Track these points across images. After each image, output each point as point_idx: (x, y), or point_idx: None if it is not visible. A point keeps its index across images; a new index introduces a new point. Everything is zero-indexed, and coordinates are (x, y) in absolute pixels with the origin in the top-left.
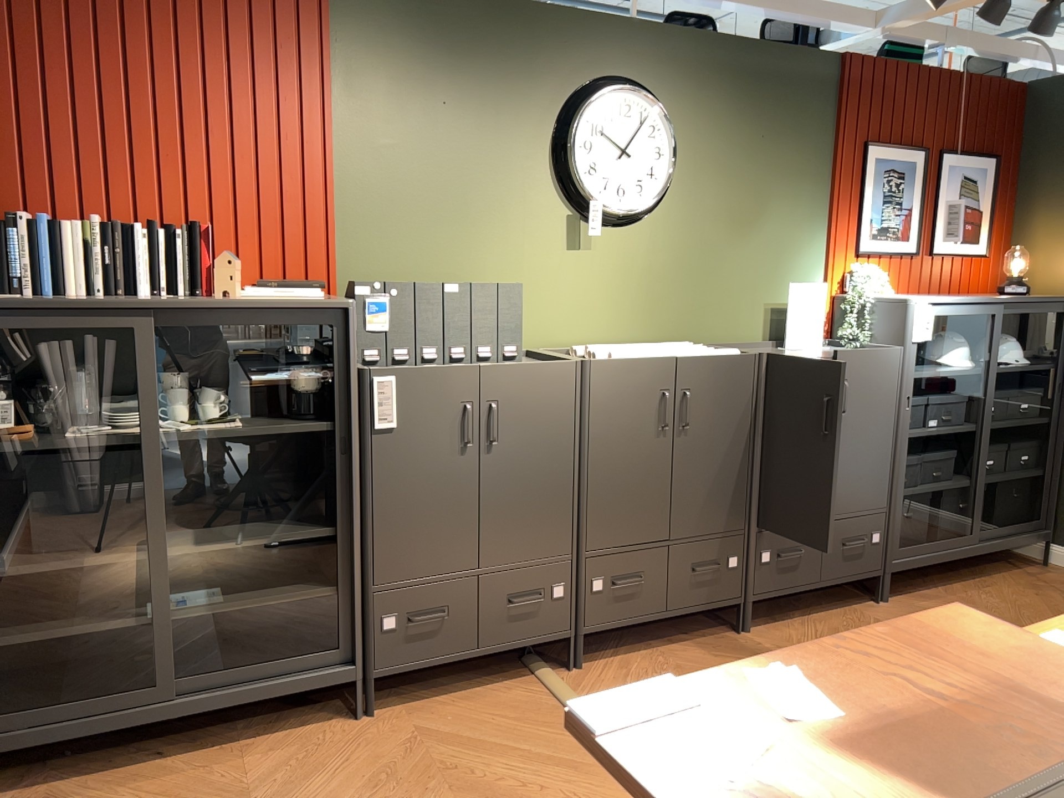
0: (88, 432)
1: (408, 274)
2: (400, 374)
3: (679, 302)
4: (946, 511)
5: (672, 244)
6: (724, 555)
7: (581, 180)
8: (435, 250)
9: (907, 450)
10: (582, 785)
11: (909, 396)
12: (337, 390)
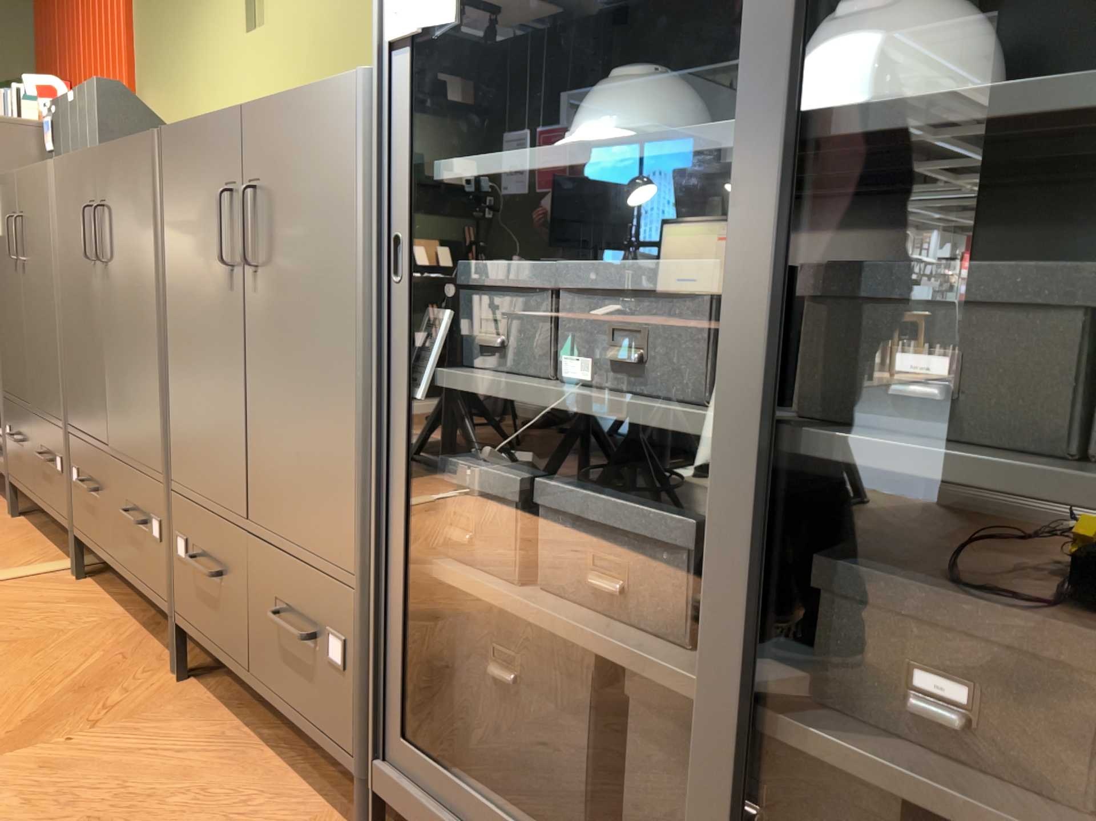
0: None
1: (164, 105)
2: None
3: None
4: (649, 770)
5: None
6: (147, 507)
7: None
8: (174, 72)
9: (405, 421)
10: None
11: (399, 231)
12: None
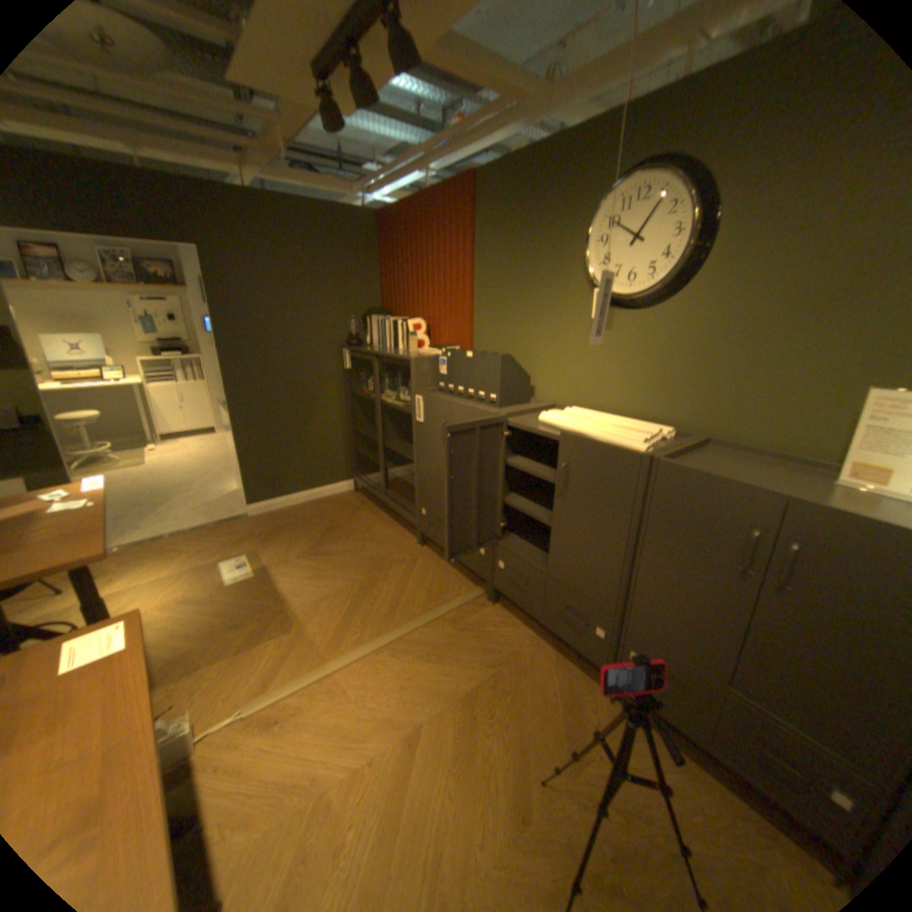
0: (380, 397)
1: (500, 345)
2: (425, 398)
3: (700, 388)
4: None
5: (699, 326)
6: (592, 619)
7: (589, 272)
8: (512, 331)
9: None
10: (379, 619)
11: None
12: (414, 399)
